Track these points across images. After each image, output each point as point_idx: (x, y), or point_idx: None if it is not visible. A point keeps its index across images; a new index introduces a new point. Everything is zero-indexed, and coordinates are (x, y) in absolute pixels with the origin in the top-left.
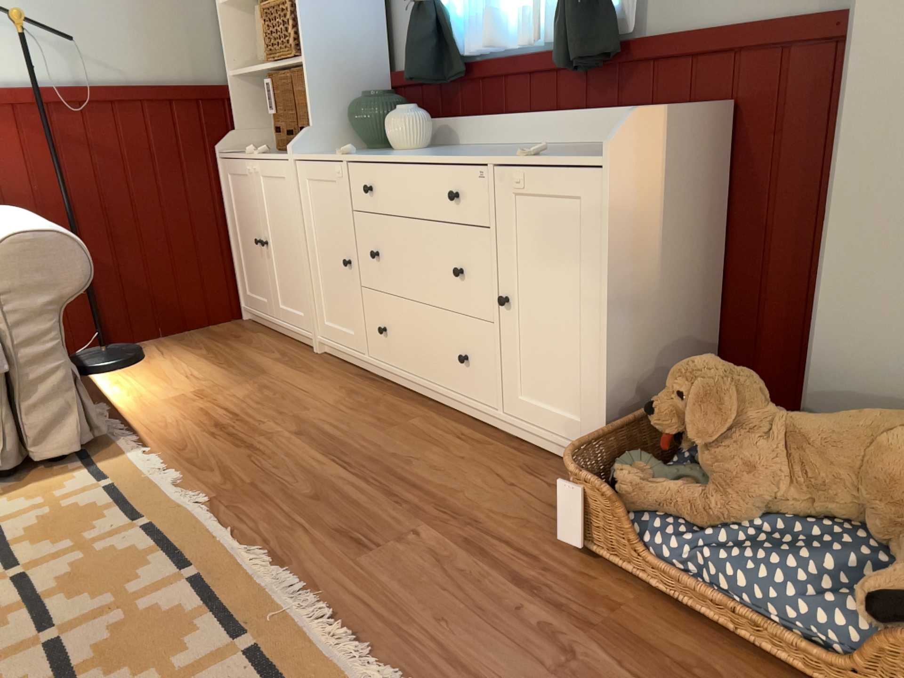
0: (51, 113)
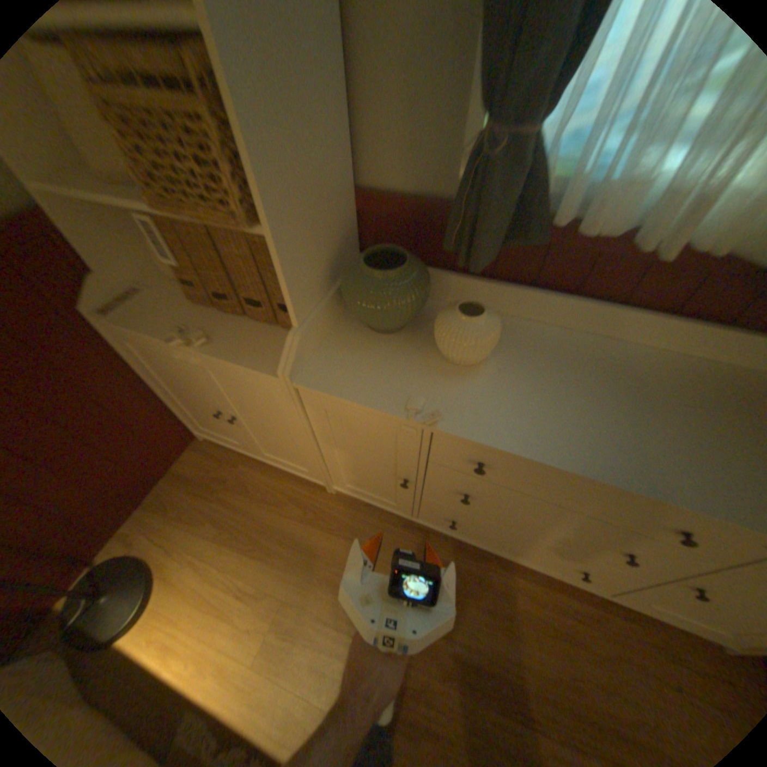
0: None
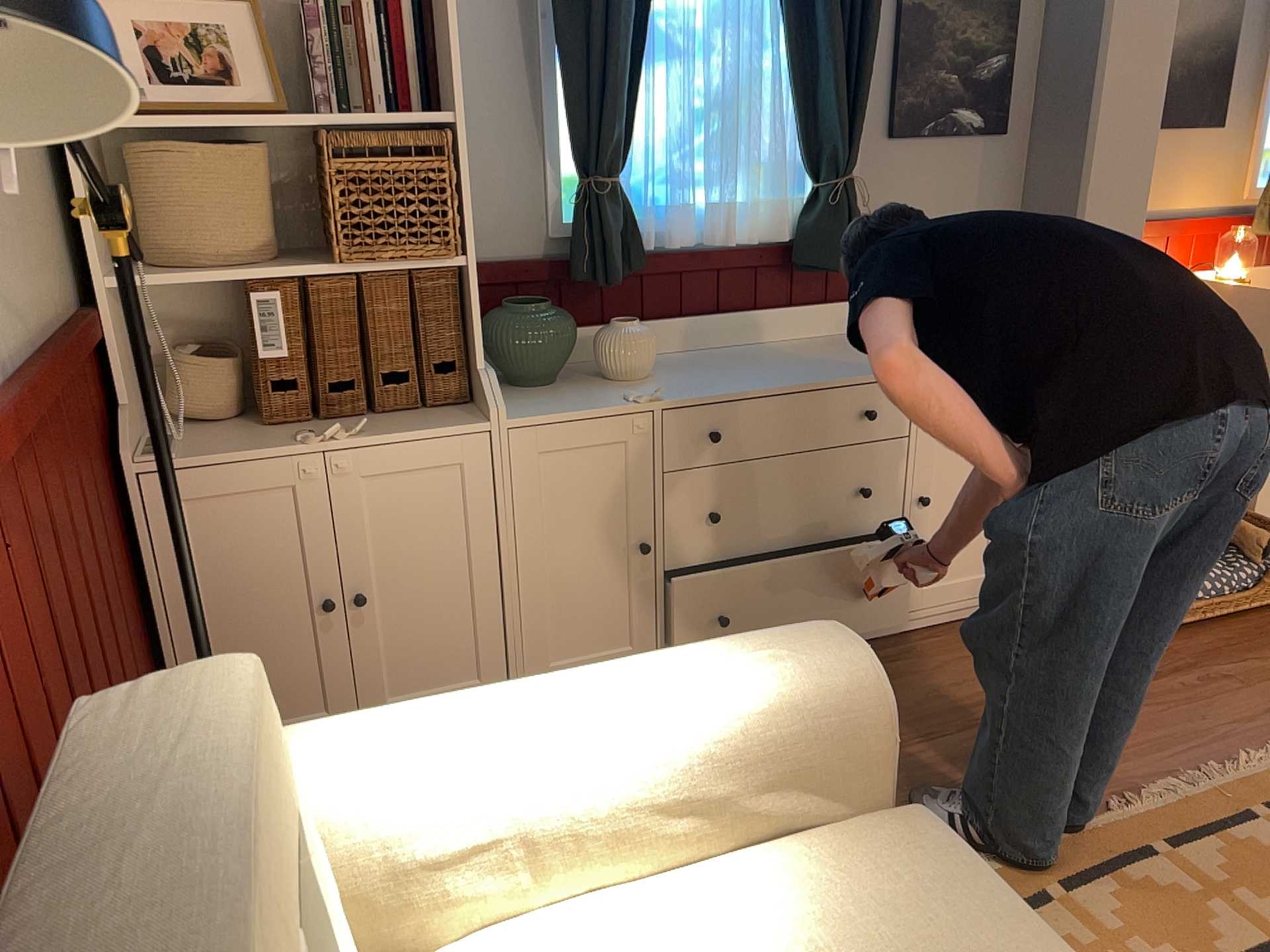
0: (2, 461)
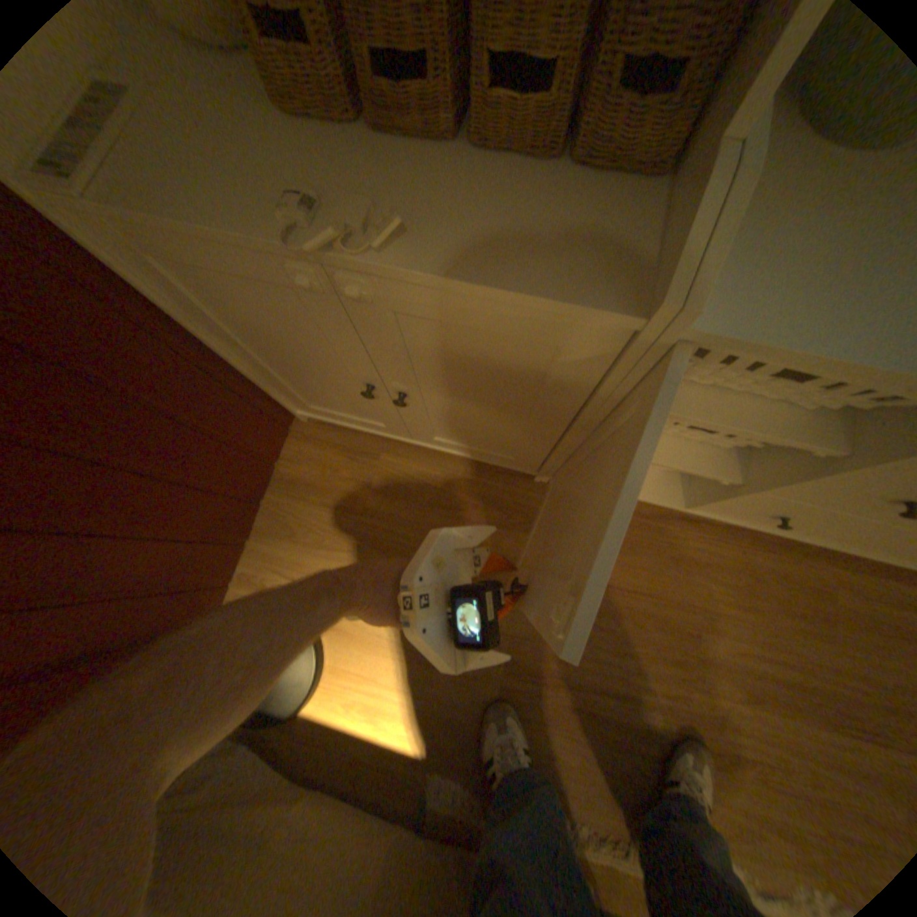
0: None
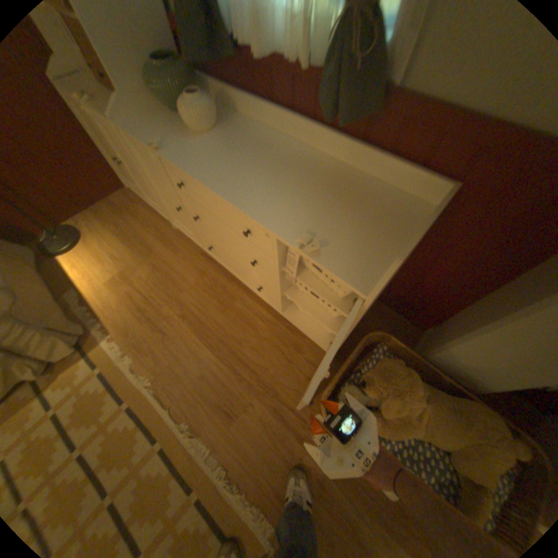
0: None
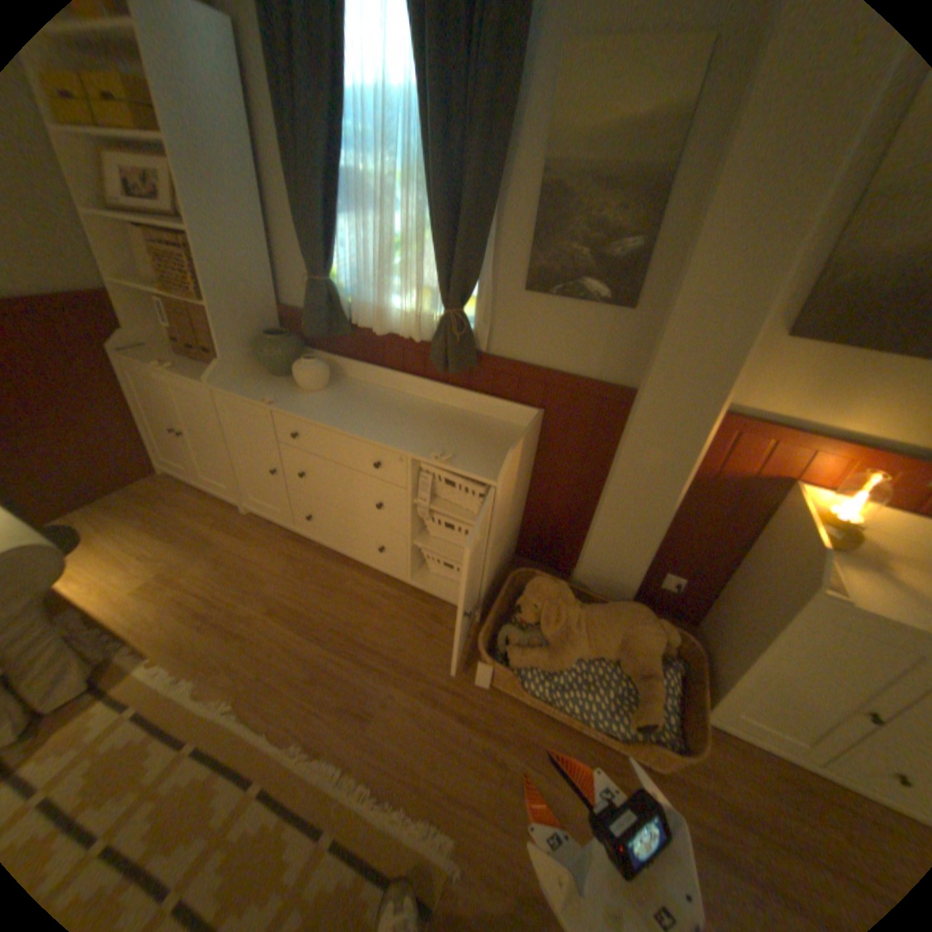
0: None
